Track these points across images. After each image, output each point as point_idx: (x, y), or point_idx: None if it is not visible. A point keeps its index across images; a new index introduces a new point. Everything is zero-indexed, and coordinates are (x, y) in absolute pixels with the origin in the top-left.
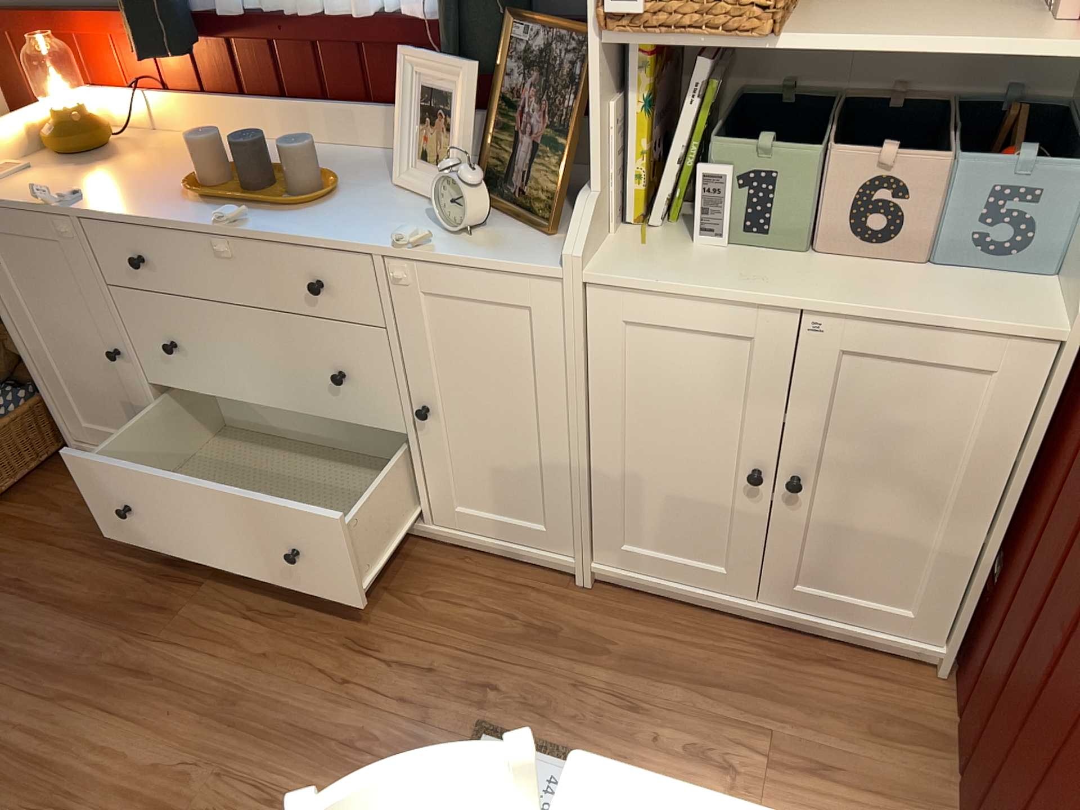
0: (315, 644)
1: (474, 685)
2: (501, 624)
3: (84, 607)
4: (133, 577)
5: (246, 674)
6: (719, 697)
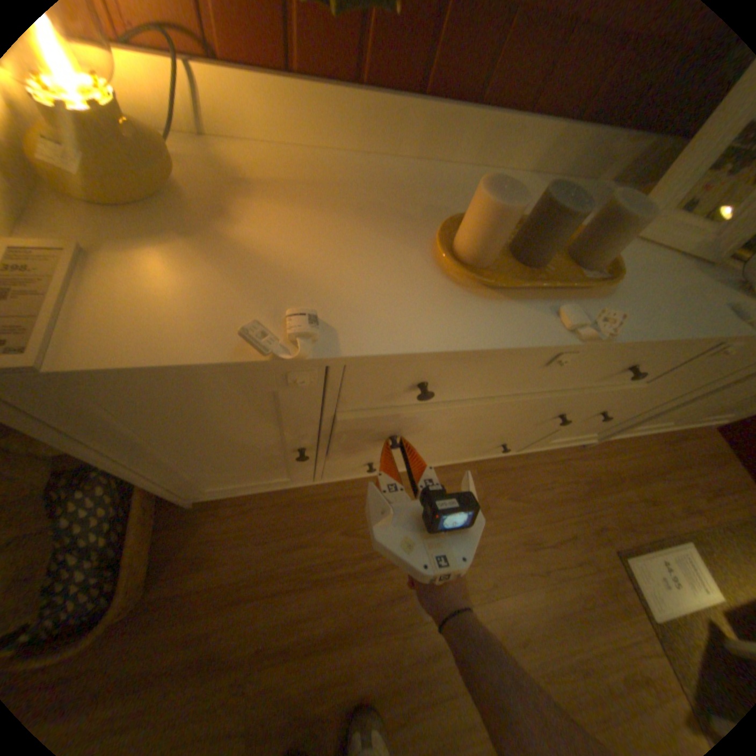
0: (513, 565)
1: (600, 537)
2: (578, 492)
3: (340, 644)
4: (352, 593)
5: (498, 613)
6: (674, 481)
